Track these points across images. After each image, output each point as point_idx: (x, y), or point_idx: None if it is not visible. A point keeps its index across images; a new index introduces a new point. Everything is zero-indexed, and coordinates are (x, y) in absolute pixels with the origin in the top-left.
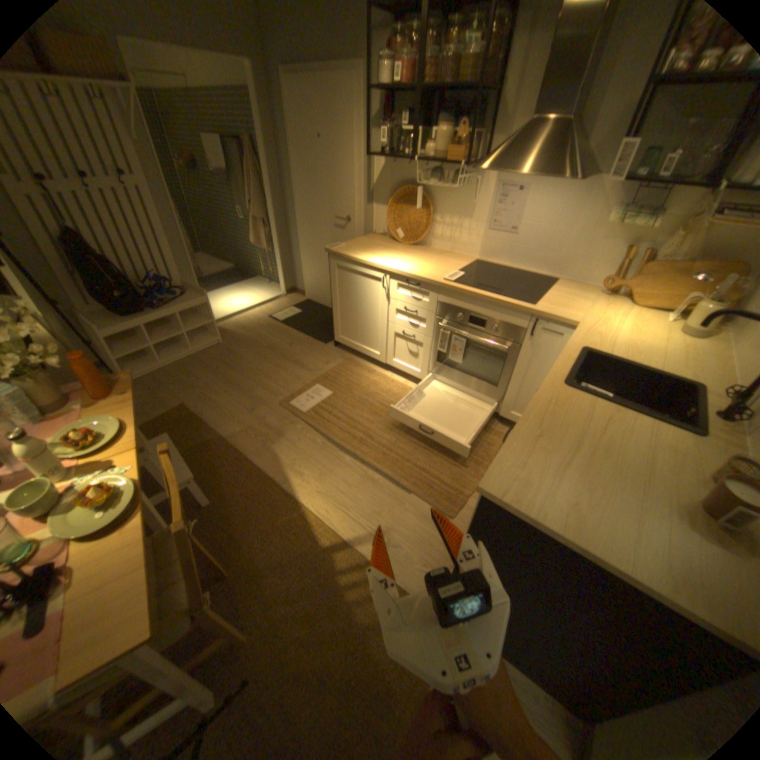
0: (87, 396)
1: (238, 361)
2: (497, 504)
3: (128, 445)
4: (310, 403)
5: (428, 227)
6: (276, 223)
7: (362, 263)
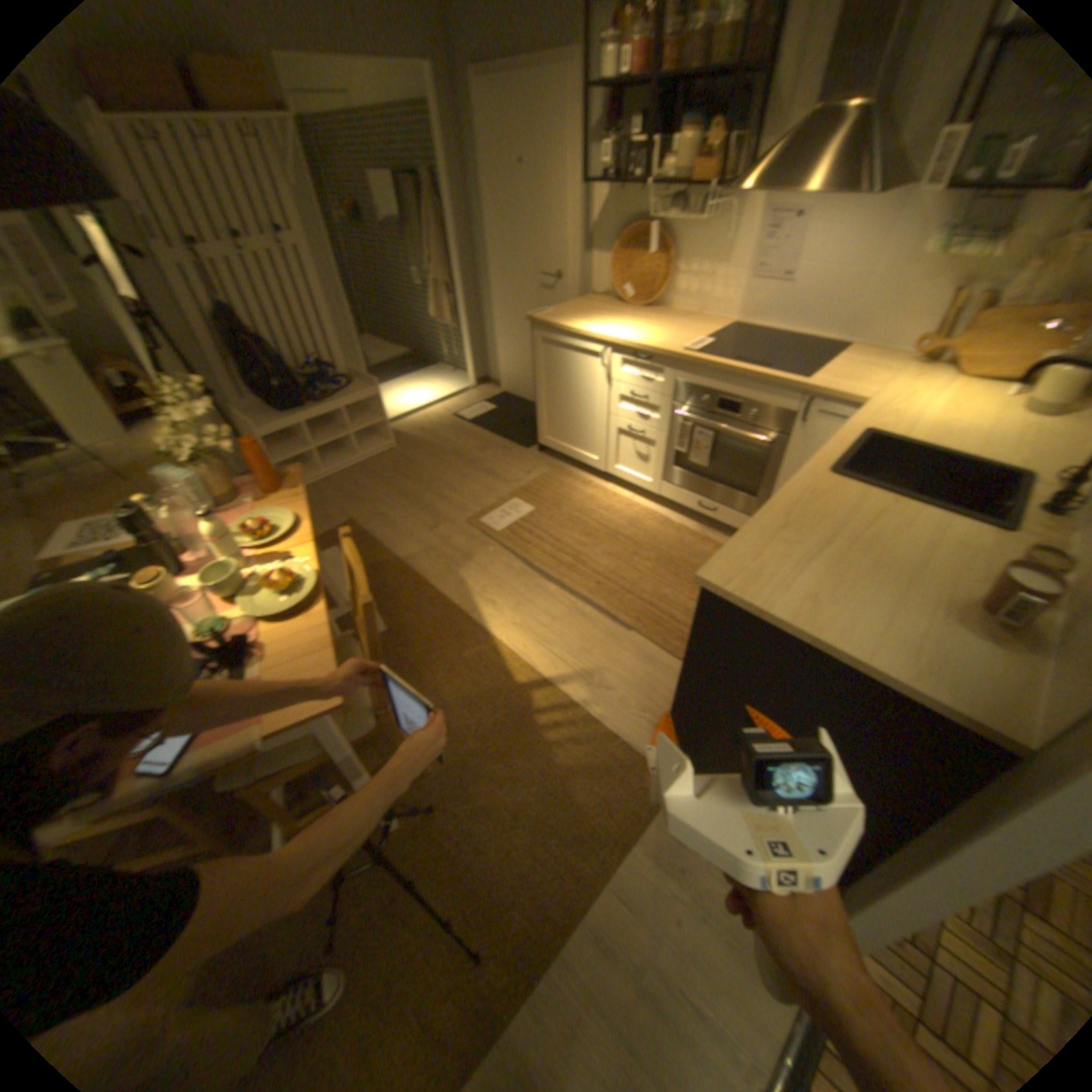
0: (255, 490)
1: (414, 470)
2: (715, 596)
3: (302, 539)
4: (504, 521)
5: (665, 280)
6: (461, 288)
7: (573, 334)
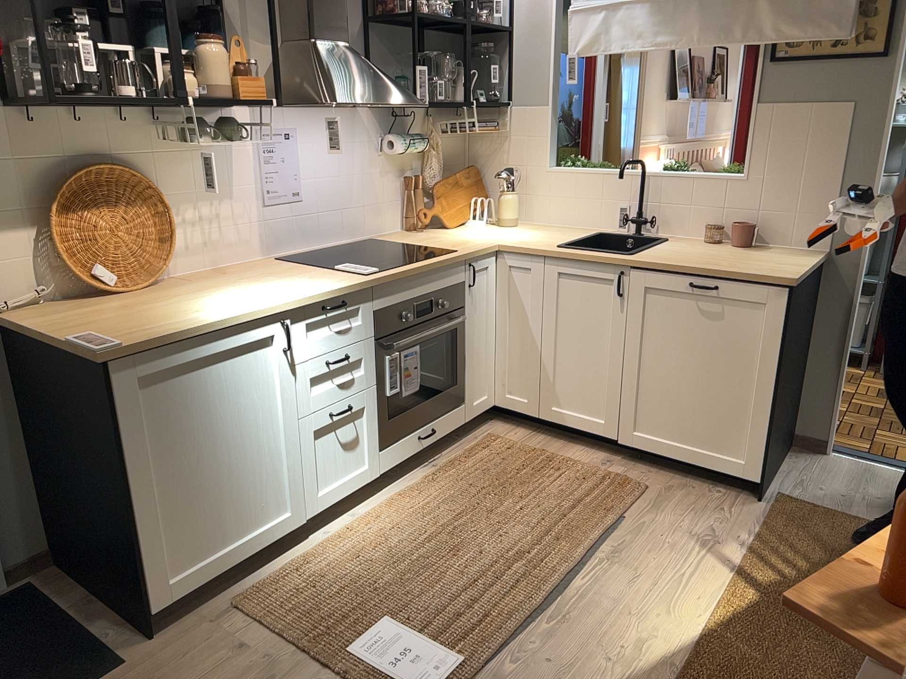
0: None
1: None
2: (799, 282)
3: None
4: (426, 654)
5: (172, 237)
6: None
7: (227, 326)
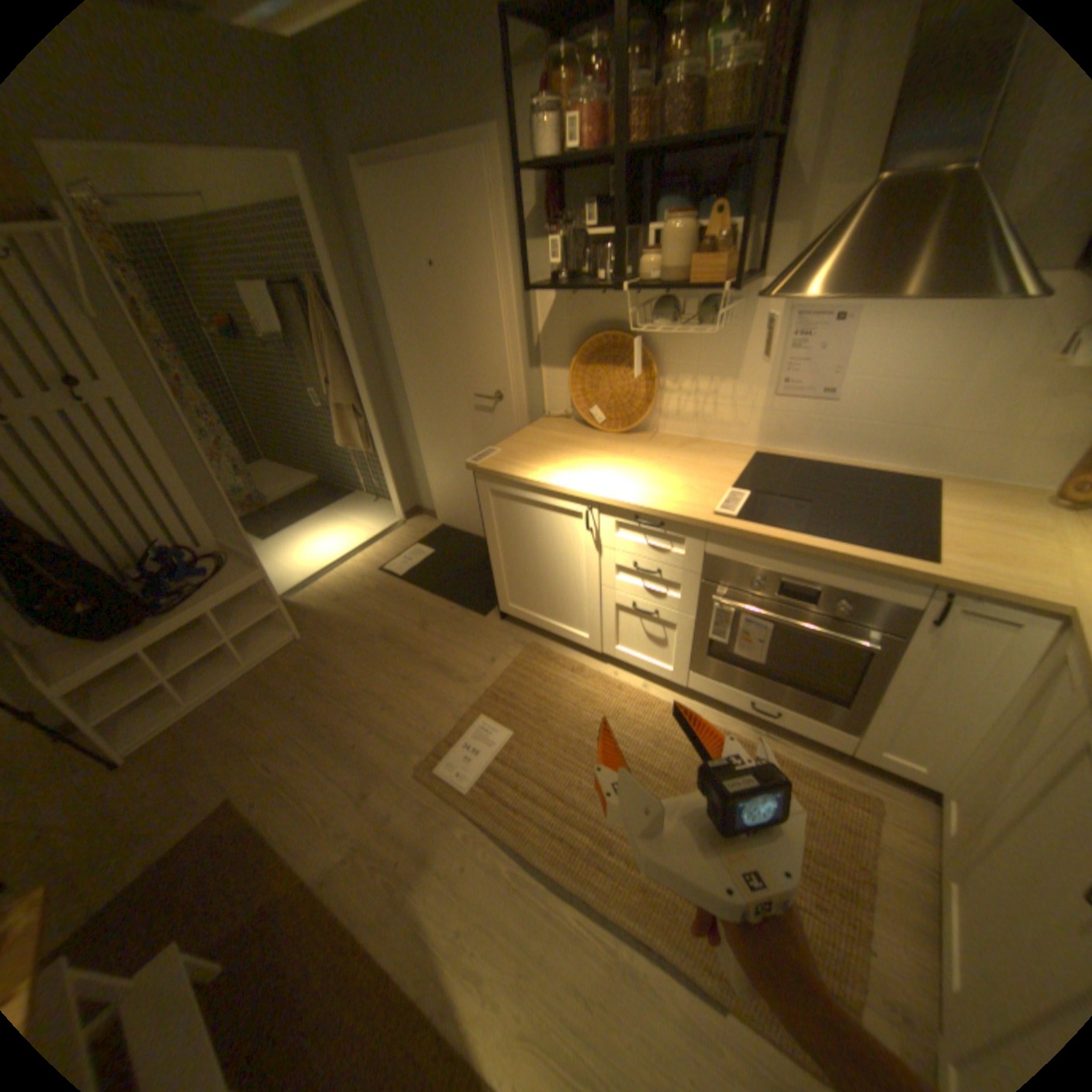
0: None
1: (331, 676)
2: None
3: None
4: (473, 765)
5: (651, 400)
6: (375, 409)
7: (541, 487)
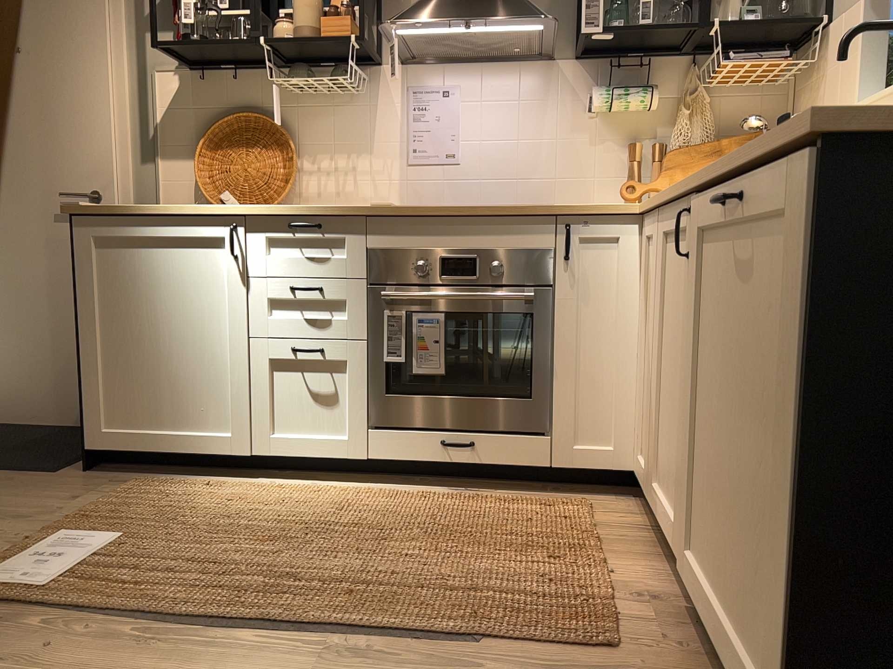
0: None
1: None
2: (890, 137)
3: None
4: (56, 568)
5: (290, 177)
6: None
7: (172, 214)
